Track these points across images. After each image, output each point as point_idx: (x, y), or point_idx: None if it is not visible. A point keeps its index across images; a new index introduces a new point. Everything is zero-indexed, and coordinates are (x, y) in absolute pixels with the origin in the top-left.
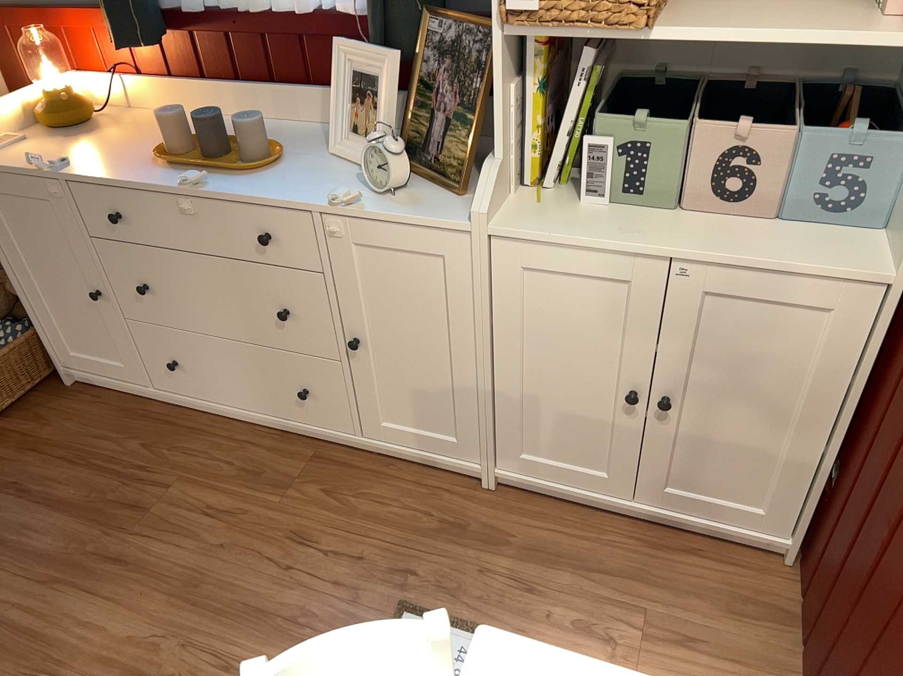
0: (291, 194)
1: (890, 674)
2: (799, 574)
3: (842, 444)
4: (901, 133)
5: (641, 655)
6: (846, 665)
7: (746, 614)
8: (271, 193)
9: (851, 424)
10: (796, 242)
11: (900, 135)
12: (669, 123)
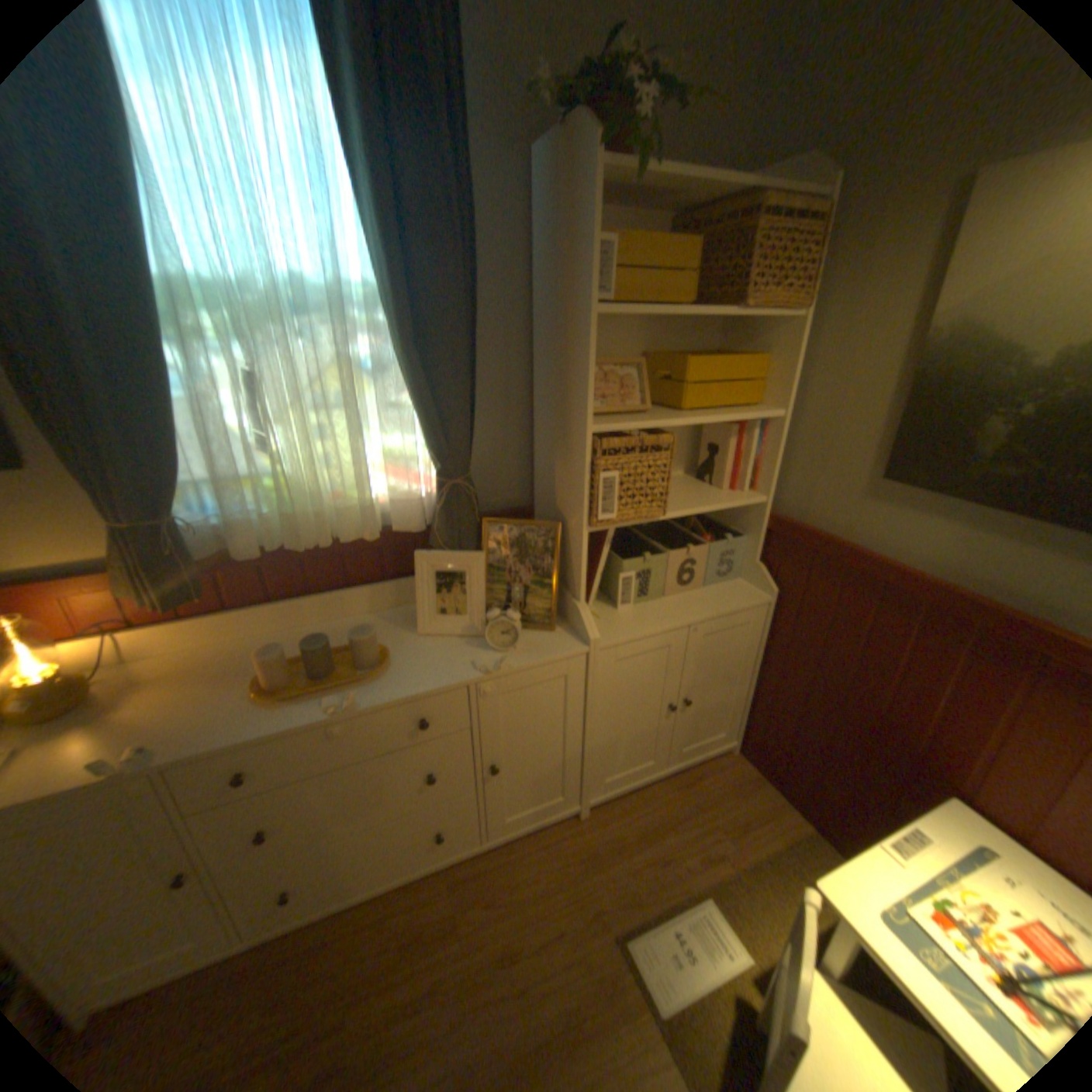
0: (435, 678)
1: (903, 773)
2: (753, 758)
3: (760, 680)
4: (739, 532)
5: (745, 856)
6: (852, 784)
7: (753, 795)
8: (416, 684)
9: (763, 670)
10: (724, 593)
11: (741, 534)
12: (656, 552)
